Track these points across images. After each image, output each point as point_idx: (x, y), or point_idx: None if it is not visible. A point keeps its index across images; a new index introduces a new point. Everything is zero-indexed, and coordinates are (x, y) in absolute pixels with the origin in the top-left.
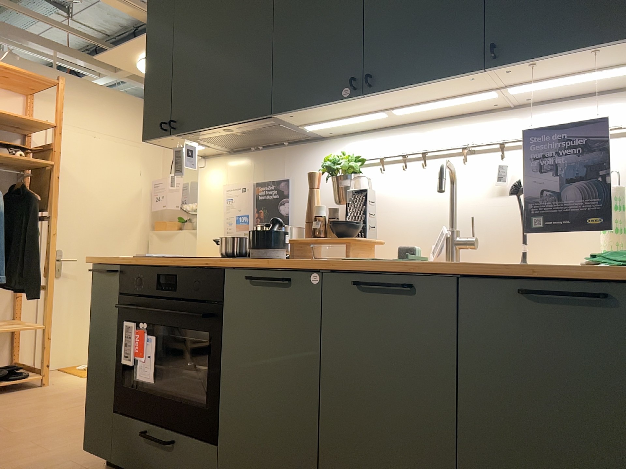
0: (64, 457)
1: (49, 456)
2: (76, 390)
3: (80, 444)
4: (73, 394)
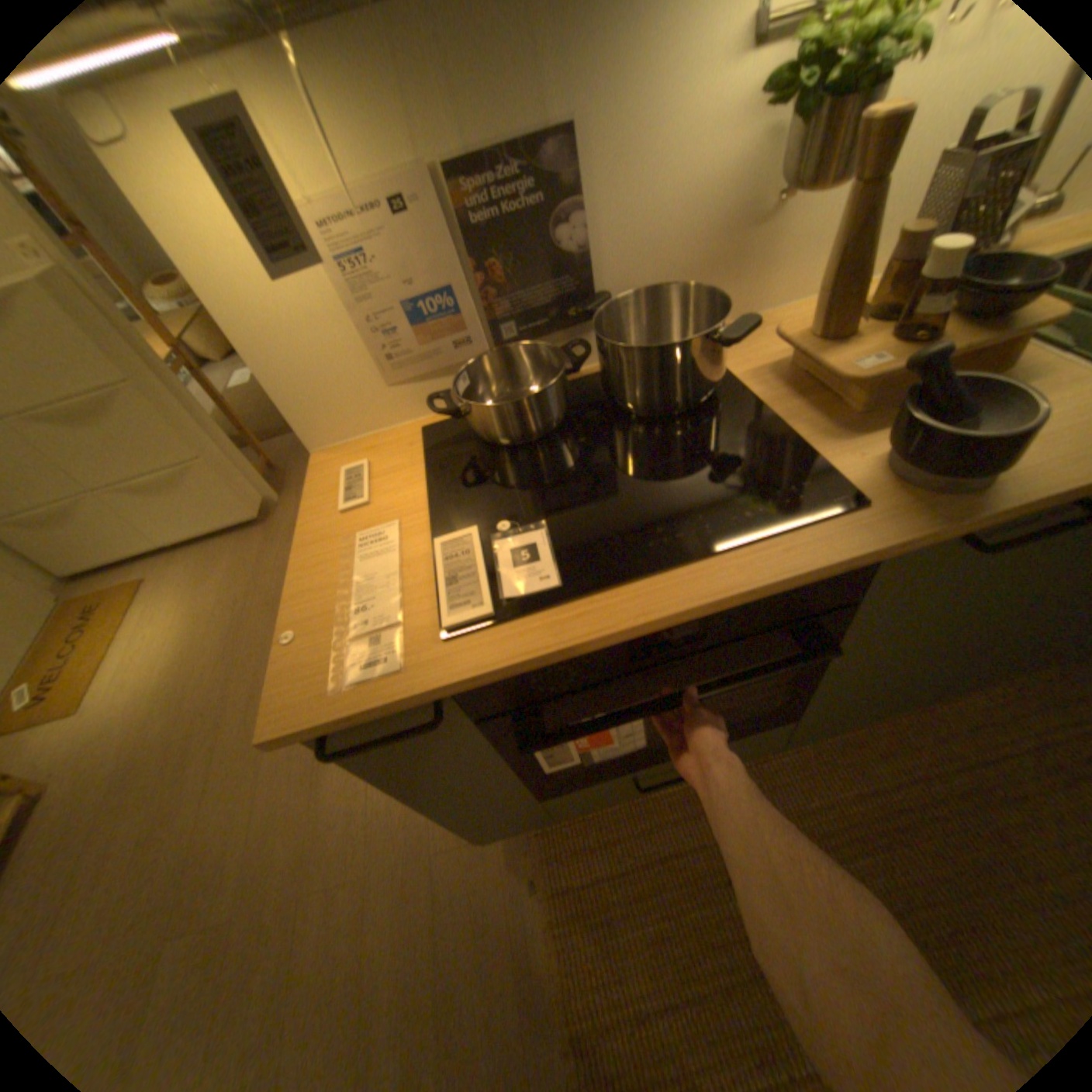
0: (403, 857)
1: (383, 880)
2: (127, 744)
3: (376, 818)
4: (143, 756)
